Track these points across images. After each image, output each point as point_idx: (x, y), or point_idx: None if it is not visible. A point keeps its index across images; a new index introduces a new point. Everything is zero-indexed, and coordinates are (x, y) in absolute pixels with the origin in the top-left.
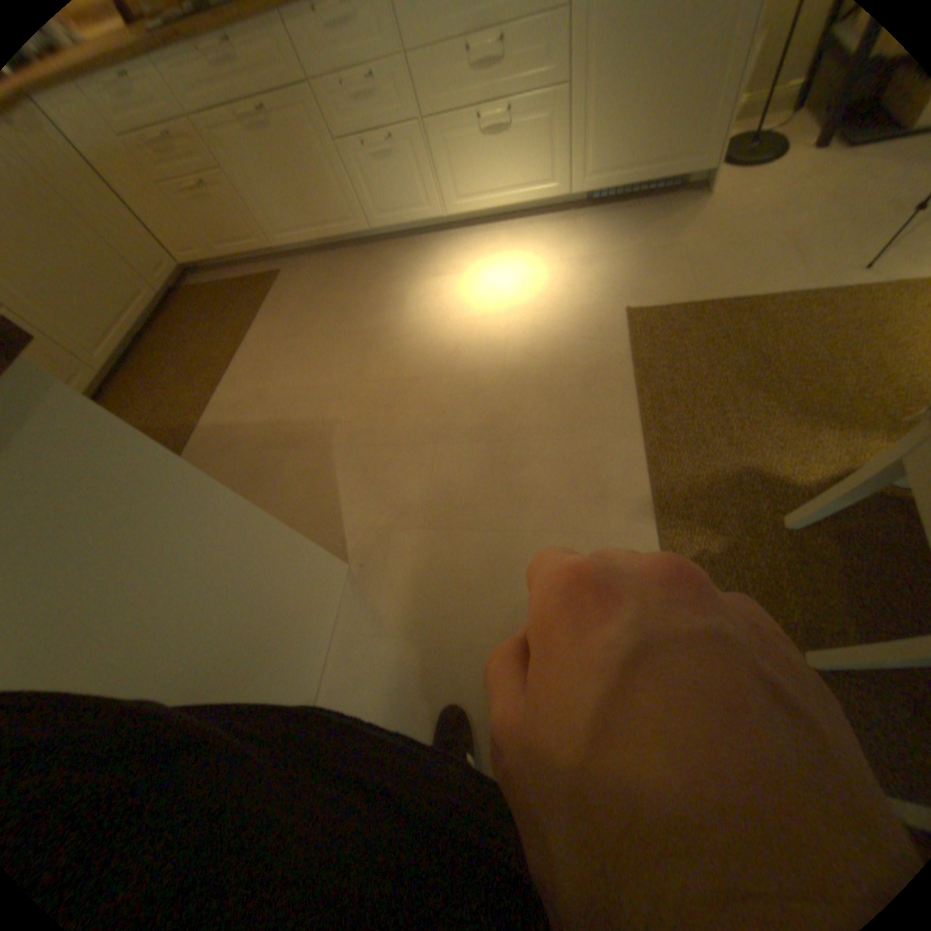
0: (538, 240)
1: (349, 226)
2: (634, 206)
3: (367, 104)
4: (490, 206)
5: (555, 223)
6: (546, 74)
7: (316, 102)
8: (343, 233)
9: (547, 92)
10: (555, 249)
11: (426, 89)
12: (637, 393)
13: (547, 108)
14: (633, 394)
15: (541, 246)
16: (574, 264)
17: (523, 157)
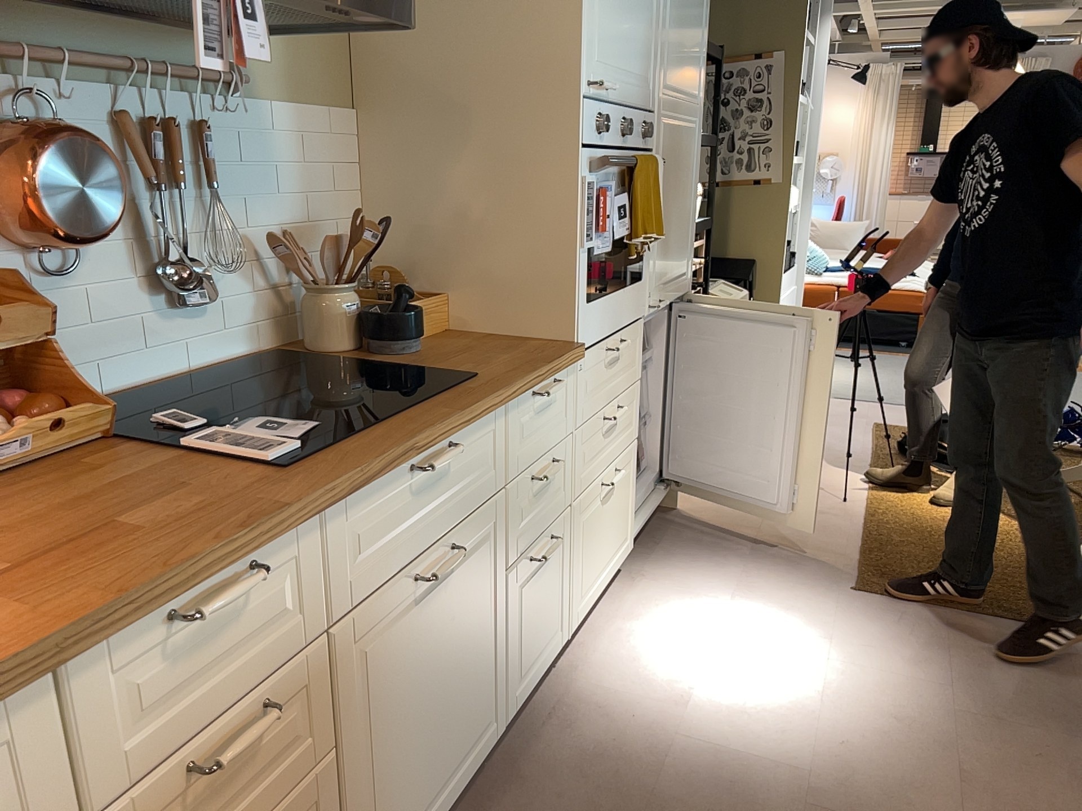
0: (670, 605)
1: (485, 745)
2: (659, 541)
3: (543, 503)
4: (596, 599)
5: (641, 586)
6: (632, 435)
7: (505, 519)
8: (472, 772)
9: (630, 451)
10: (703, 599)
11: (580, 469)
12: (995, 618)
13: (629, 466)
14: (995, 621)
15: (686, 606)
16: (747, 596)
17: (617, 522)
